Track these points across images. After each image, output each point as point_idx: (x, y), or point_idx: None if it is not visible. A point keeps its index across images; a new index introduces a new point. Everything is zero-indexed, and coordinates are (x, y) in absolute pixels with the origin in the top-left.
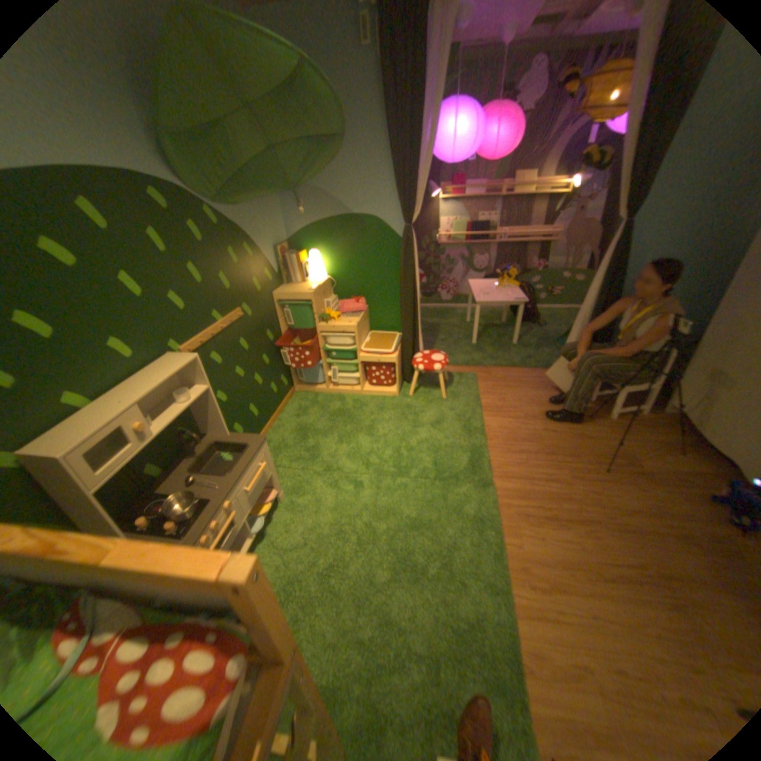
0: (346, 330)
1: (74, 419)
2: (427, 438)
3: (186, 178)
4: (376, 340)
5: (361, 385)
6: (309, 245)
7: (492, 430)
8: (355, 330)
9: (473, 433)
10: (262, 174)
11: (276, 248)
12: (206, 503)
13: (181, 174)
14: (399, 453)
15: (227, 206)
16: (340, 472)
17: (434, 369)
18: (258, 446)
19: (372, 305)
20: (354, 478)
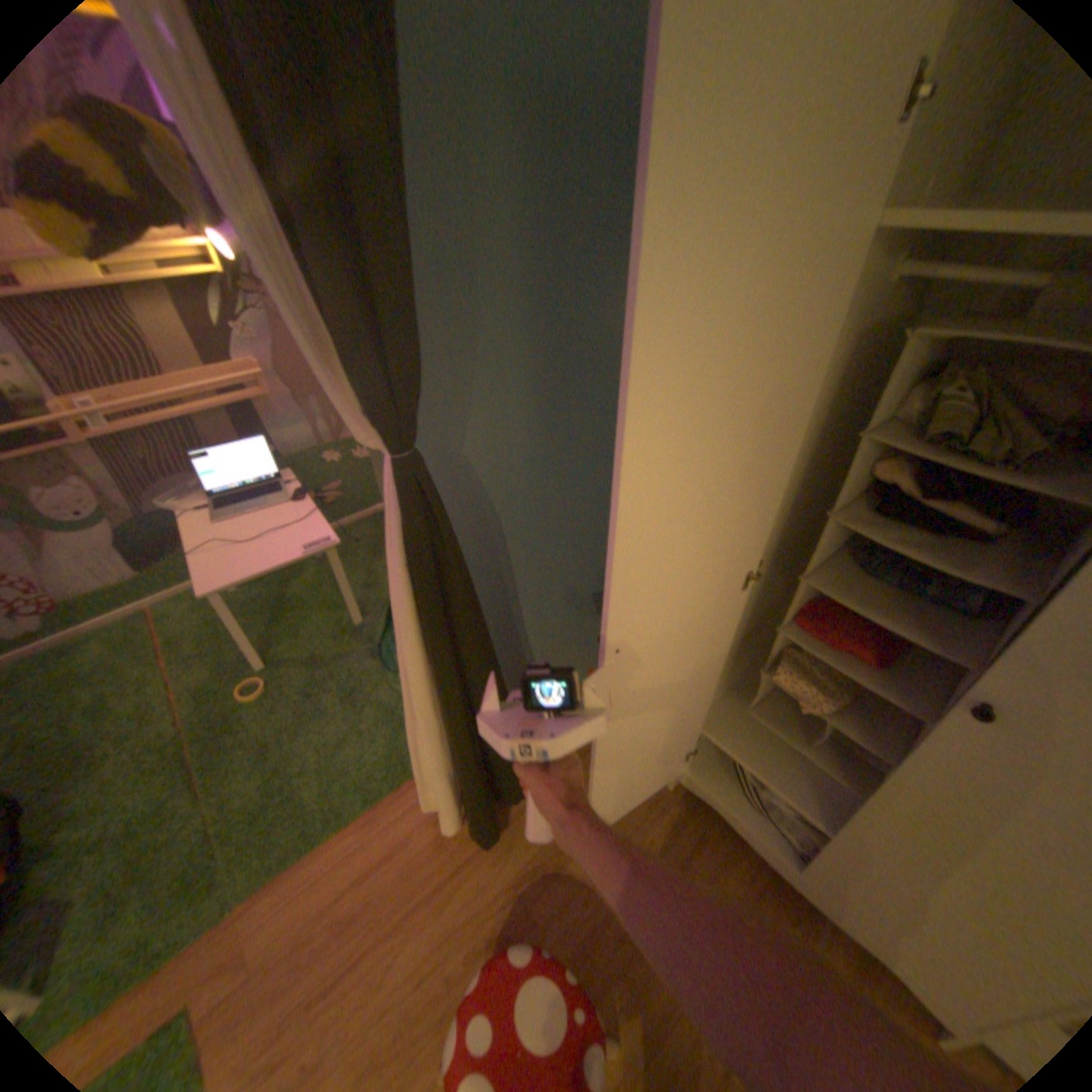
0: None
1: None
2: None
3: None
4: None
5: None
6: None
7: None
8: None
9: None
10: None
11: None
12: None
13: None
14: None
15: None
16: None
17: None
18: None
19: None
20: None
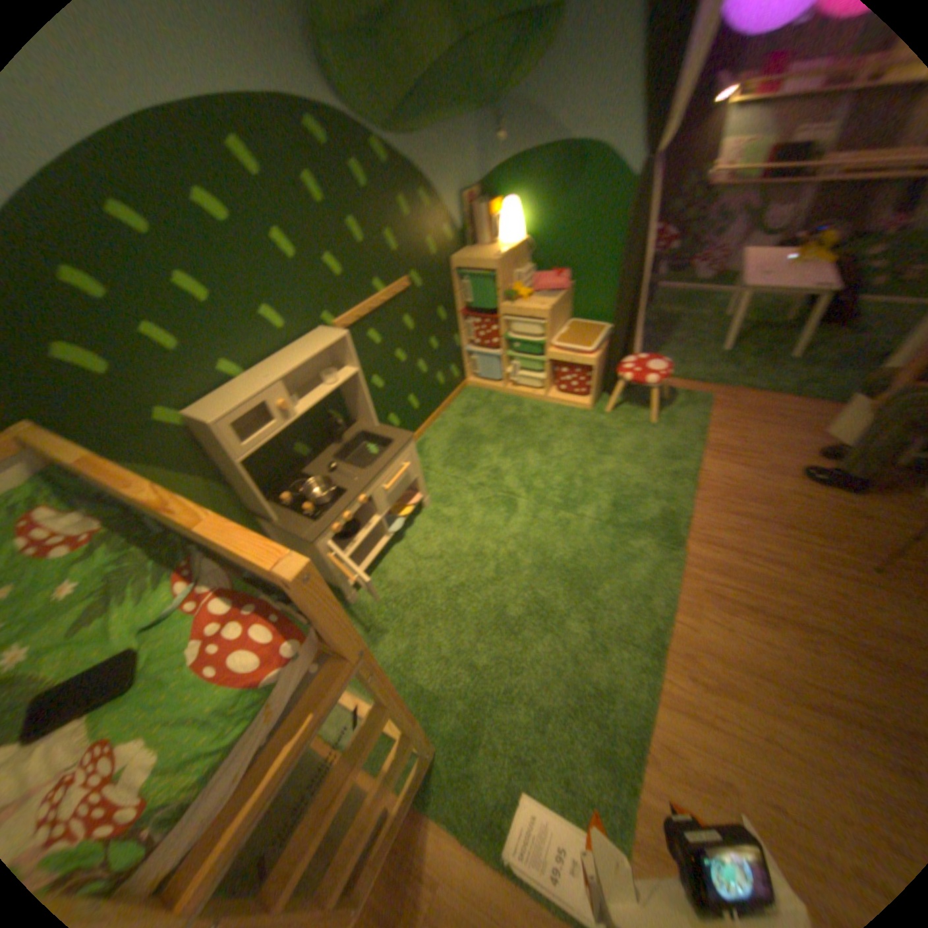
0: (535, 315)
1: (226, 389)
2: (614, 472)
3: (348, 100)
4: (575, 332)
5: (545, 390)
6: (505, 191)
7: (711, 478)
8: (546, 317)
9: (680, 477)
10: (449, 85)
11: (462, 196)
12: (342, 494)
13: (342, 95)
14: (571, 483)
15: (400, 137)
16: (495, 490)
17: (647, 381)
18: (403, 445)
19: (579, 282)
20: (510, 500)
